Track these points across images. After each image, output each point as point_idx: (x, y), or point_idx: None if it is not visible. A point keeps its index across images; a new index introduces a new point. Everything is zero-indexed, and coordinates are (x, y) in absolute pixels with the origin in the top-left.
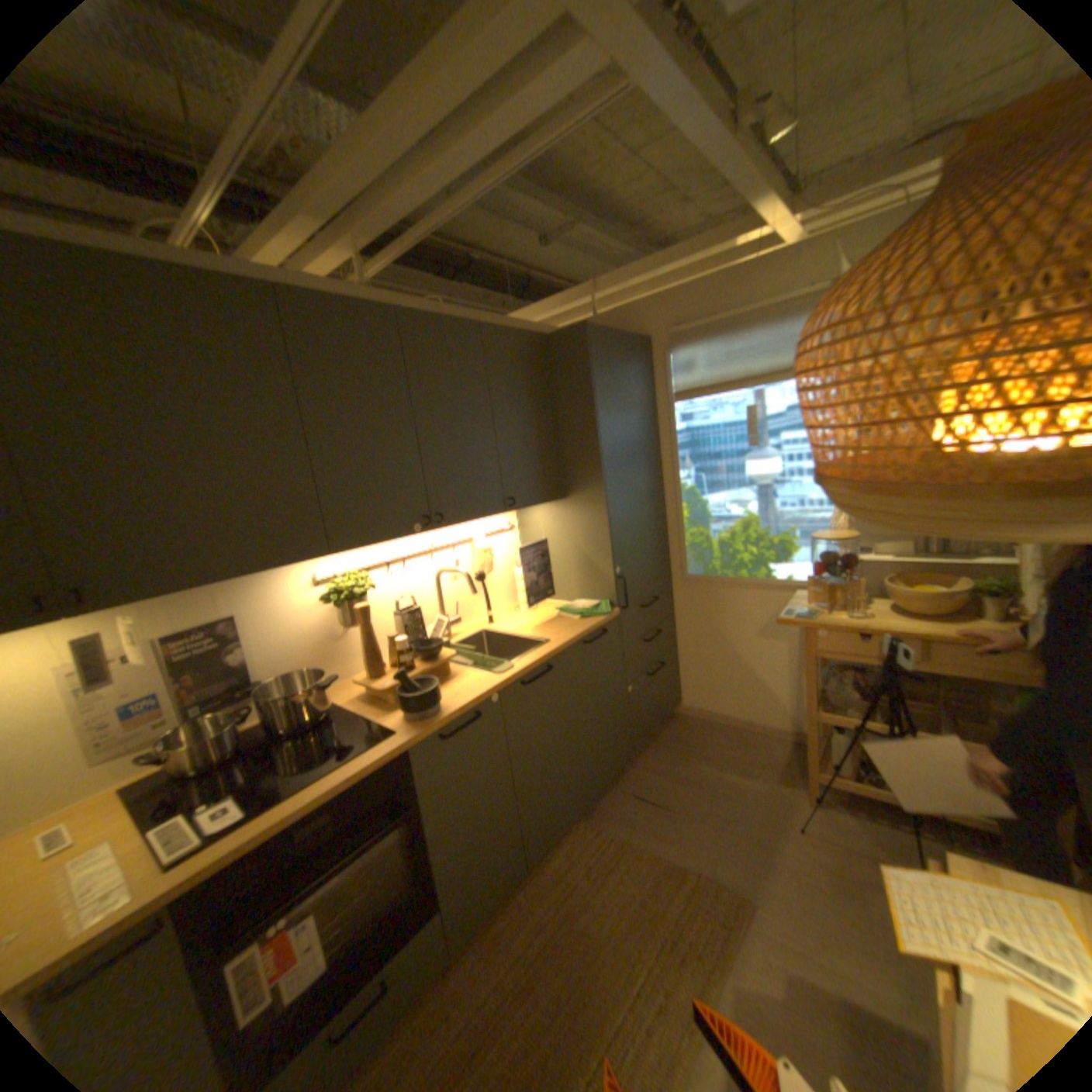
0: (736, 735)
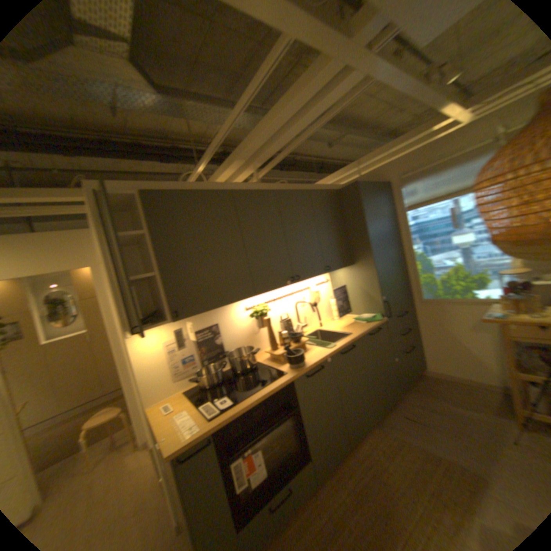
0: (463, 387)
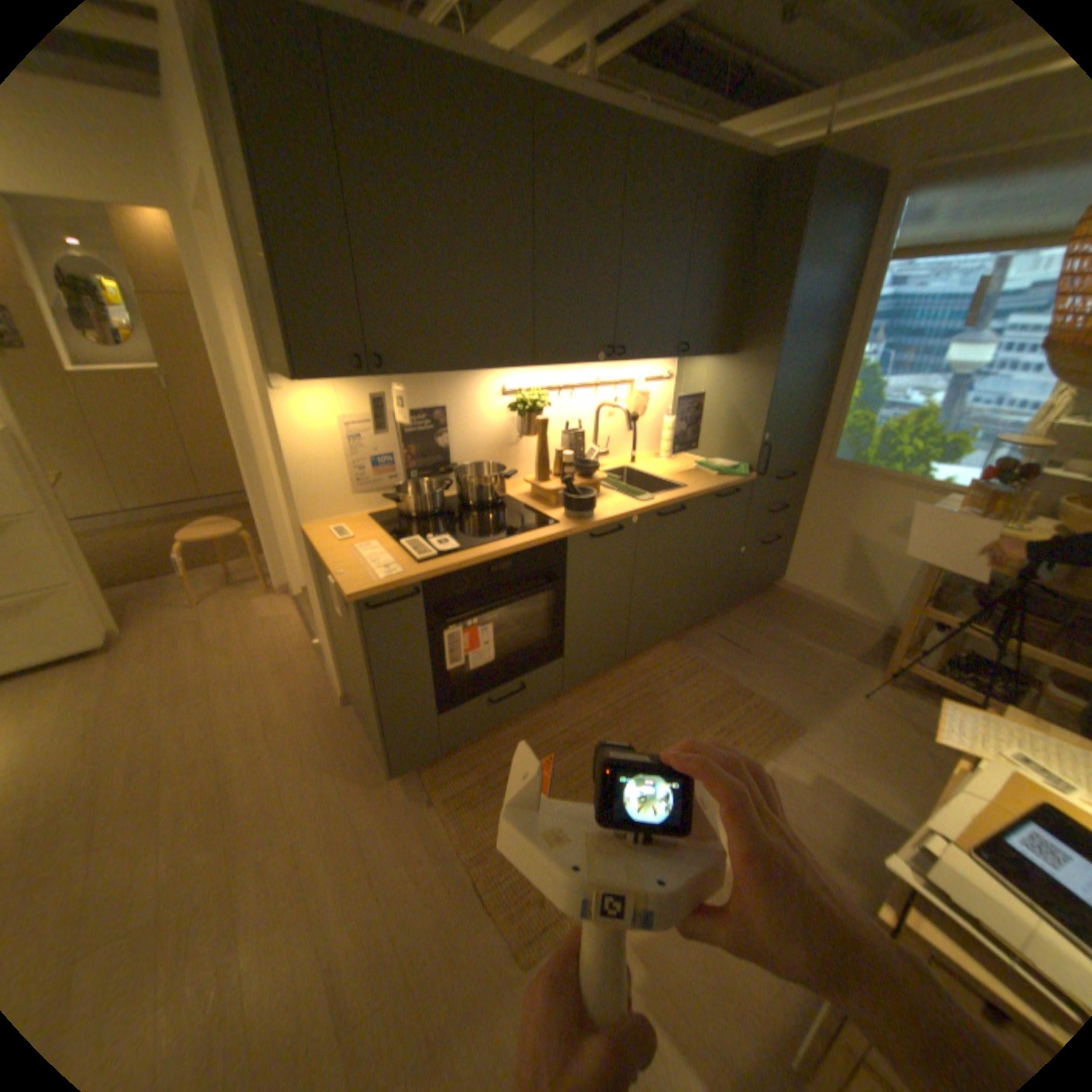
0: (828, 615)
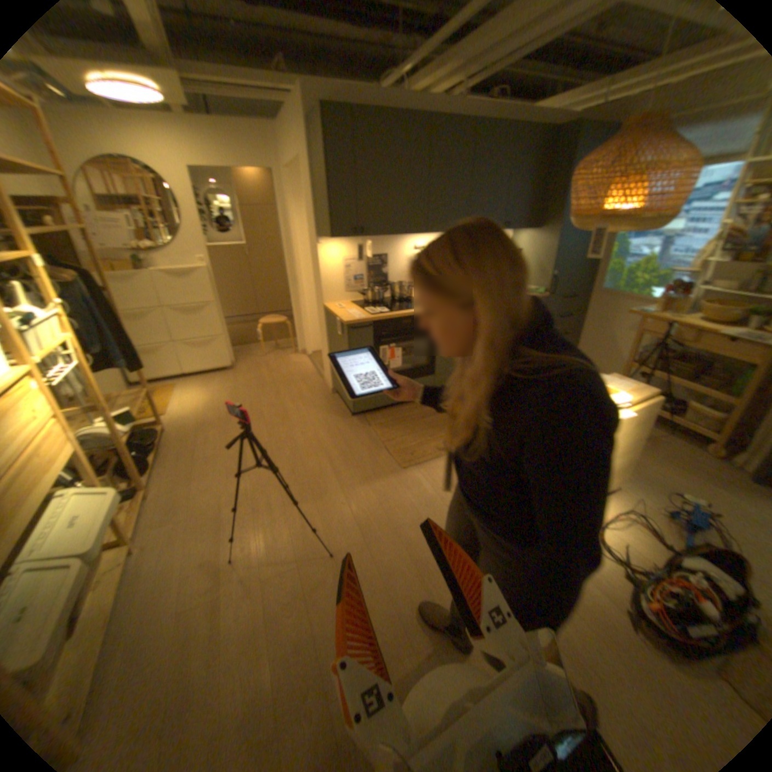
0: None
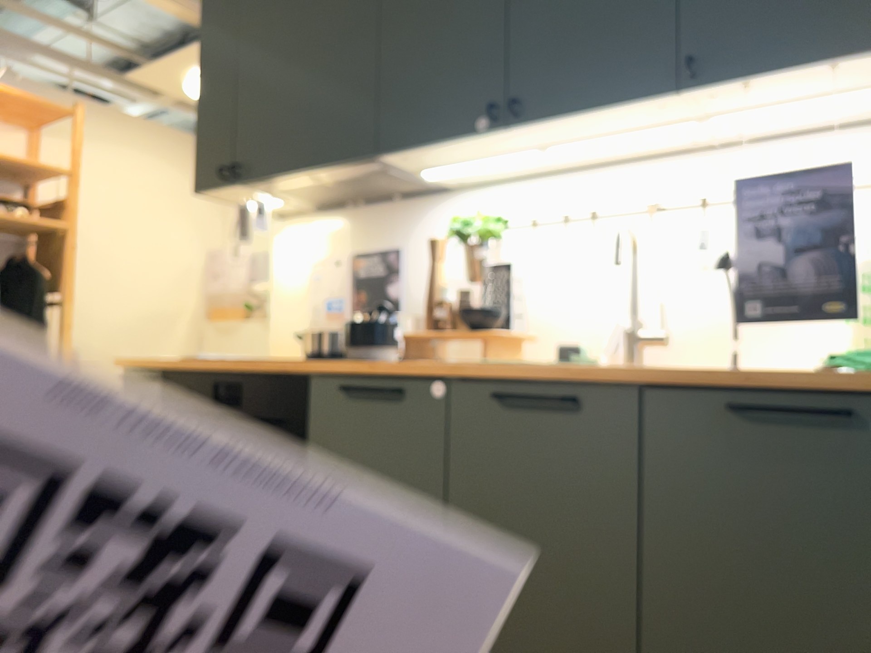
0: None
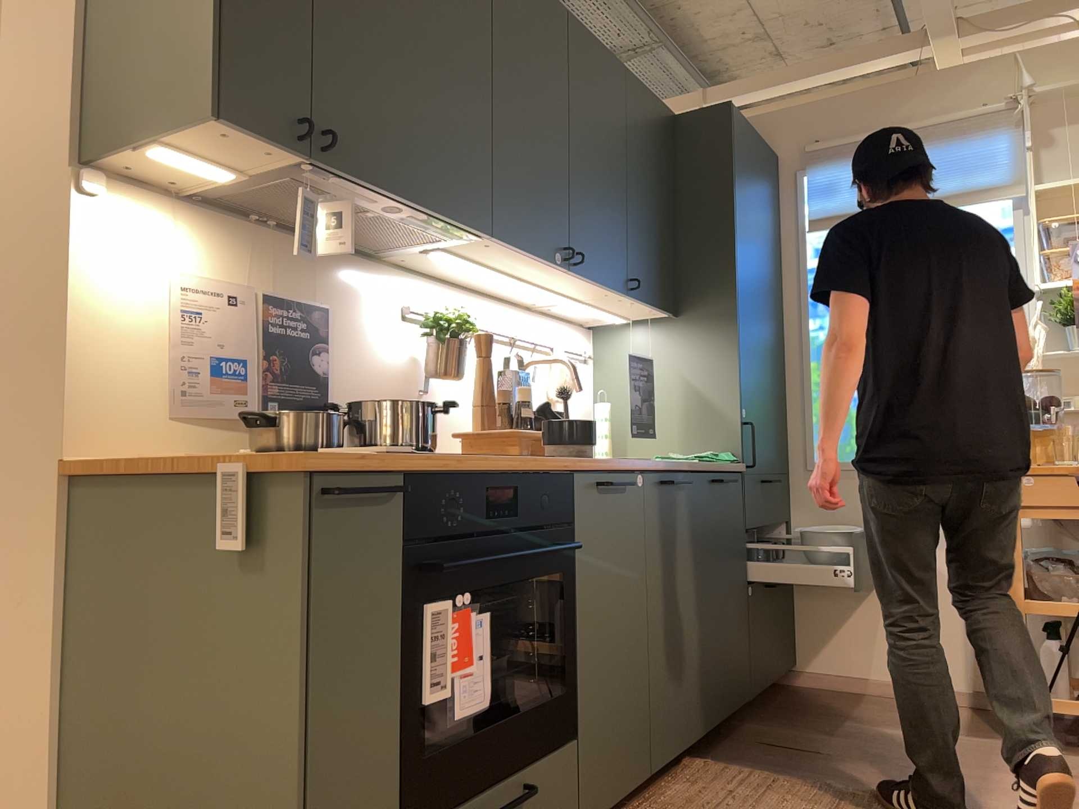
0: (885, 700)
